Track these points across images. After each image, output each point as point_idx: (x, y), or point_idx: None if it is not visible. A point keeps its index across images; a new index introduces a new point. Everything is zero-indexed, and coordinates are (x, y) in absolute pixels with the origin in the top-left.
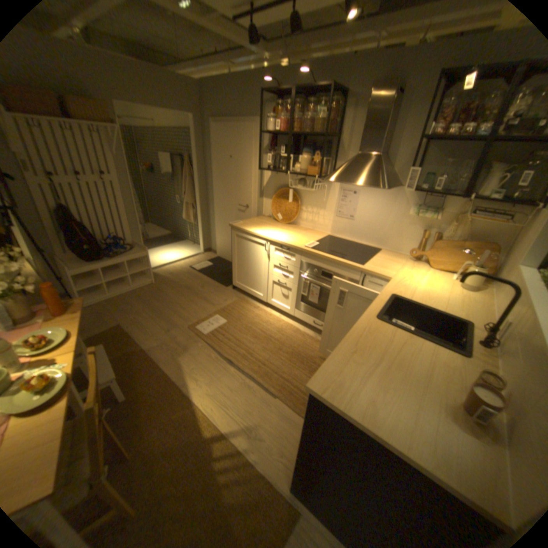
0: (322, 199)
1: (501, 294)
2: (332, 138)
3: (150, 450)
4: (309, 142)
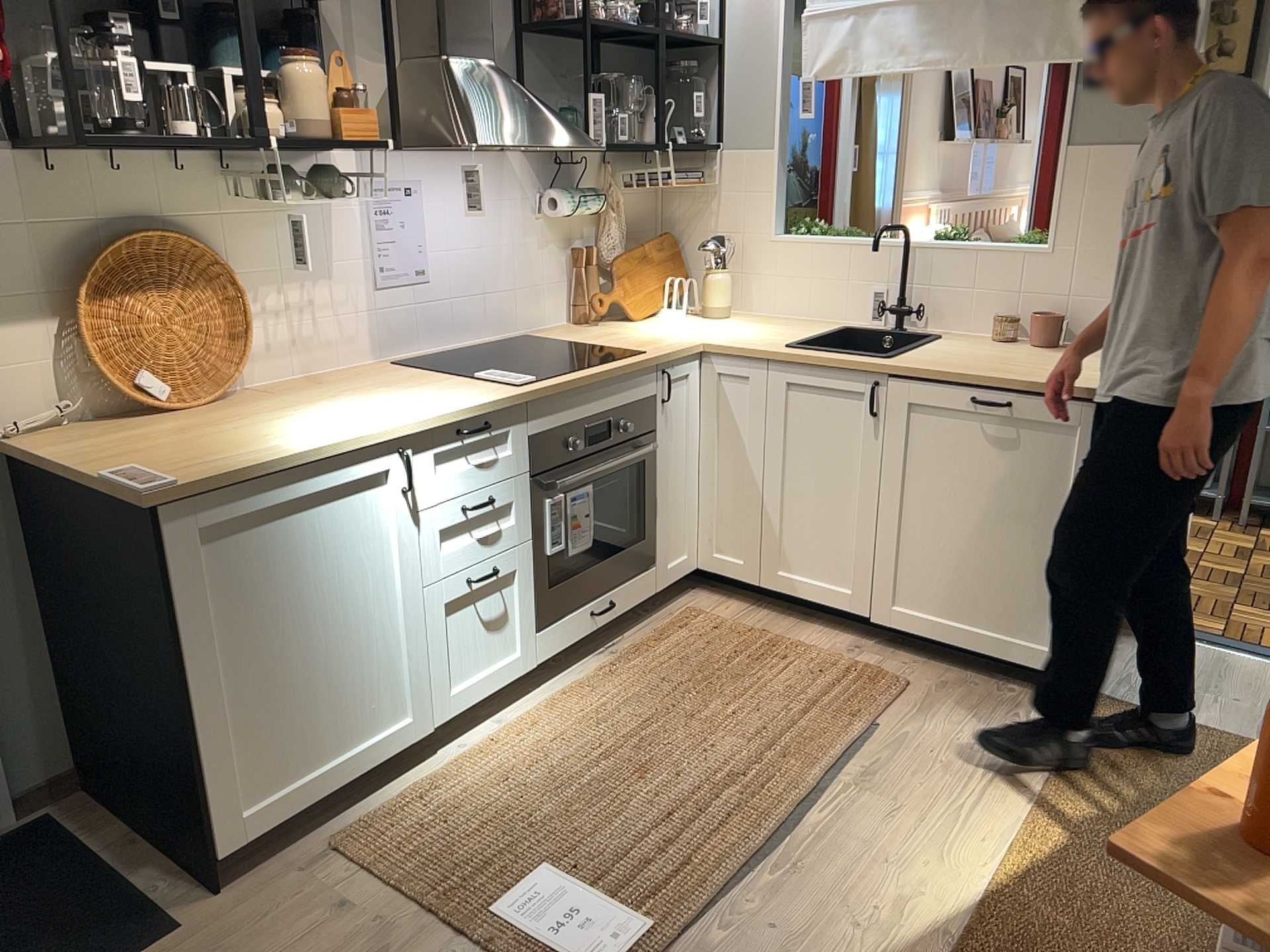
0: (311, 241)
1: (759, 296)
2: (289, 4)
3: (1191, 946)
4: (193, 9)
